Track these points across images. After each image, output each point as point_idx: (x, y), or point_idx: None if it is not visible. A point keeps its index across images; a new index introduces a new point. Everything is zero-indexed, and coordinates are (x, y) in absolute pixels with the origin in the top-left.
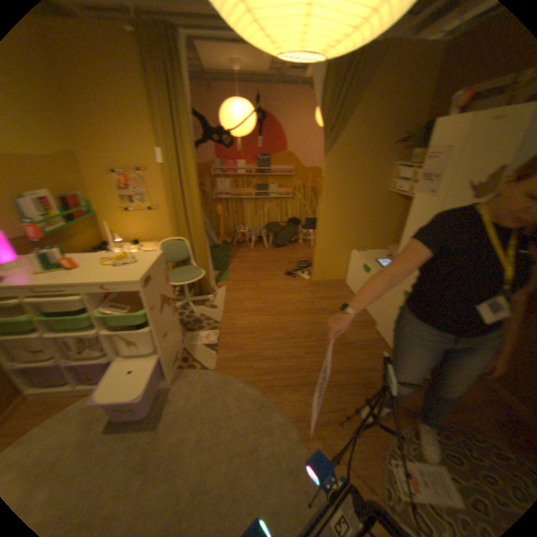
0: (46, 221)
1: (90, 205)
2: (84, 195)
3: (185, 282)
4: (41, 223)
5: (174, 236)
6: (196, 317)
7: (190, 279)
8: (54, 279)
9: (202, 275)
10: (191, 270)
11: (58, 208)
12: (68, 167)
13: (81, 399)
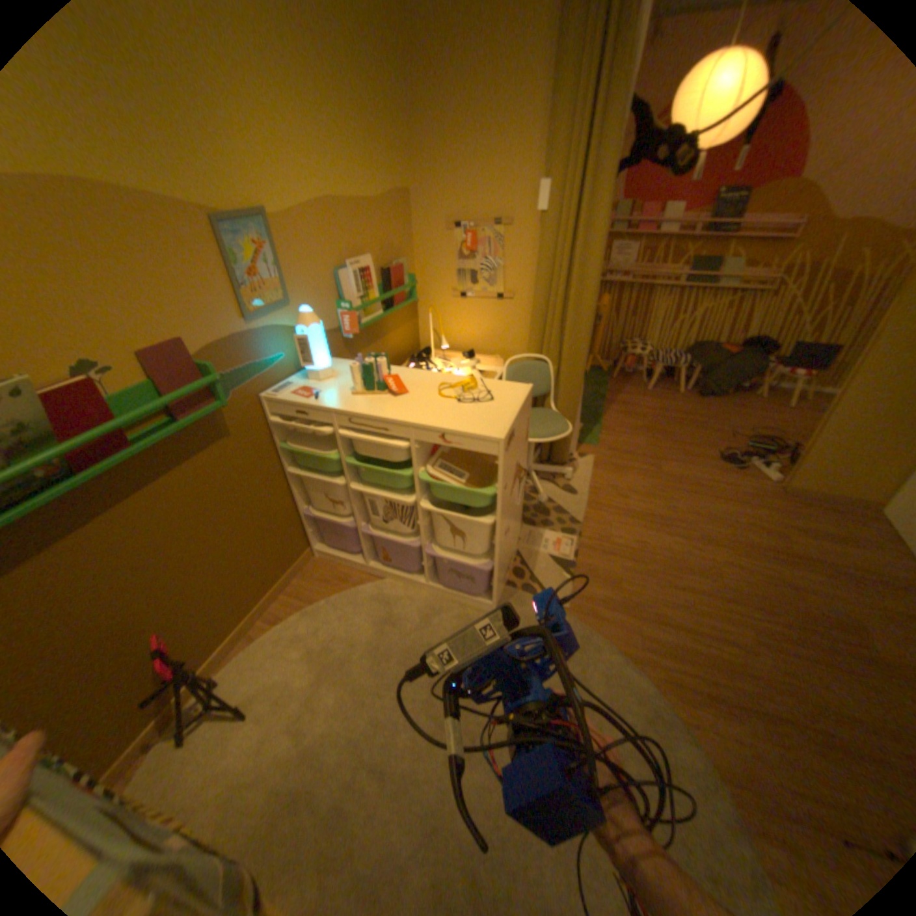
0: (363, 308)
1: (414, 284)
2: (407, 266)
3: (536, 438)
4: (357, 311)
5: (527, 350)
6: (538, 501)
7: (546, 436)
8: (376, 408)
9: (566, 432)
10: (547, 419)
11: (377, 287)
12: (395, 217)
13: (371, 582)
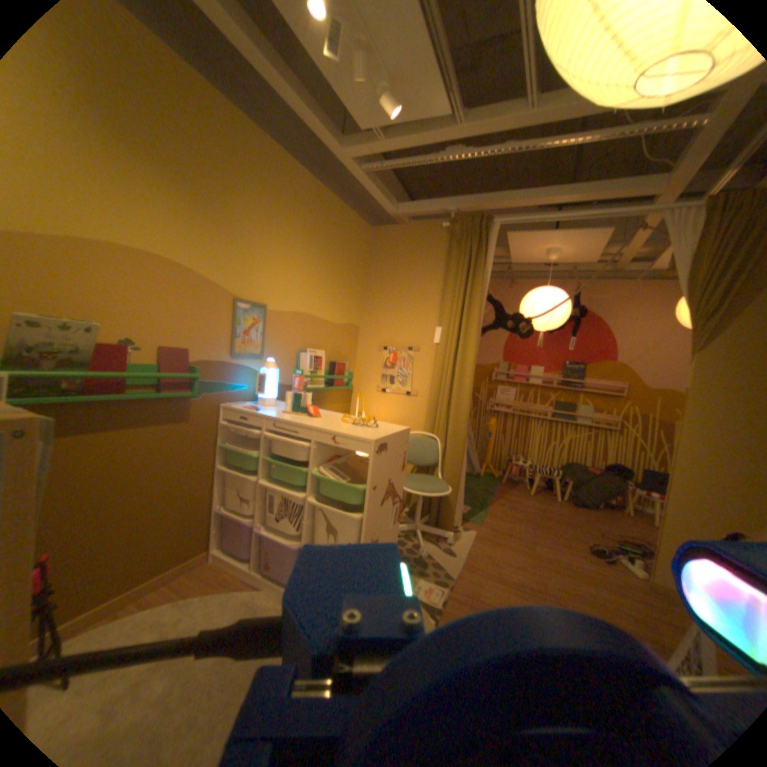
0: (310, 377)
1: (350, 377)
2: (348, 366)
3: (420, 492)
4: (305, 377)
5: (424, 432)
6: (419, 556)
7: (428, 492)
8: (294, 419)
9: (446, 493)
10: (432, 481)
11: (323, 370)
12: (346, 338)
13: (248, 592)
